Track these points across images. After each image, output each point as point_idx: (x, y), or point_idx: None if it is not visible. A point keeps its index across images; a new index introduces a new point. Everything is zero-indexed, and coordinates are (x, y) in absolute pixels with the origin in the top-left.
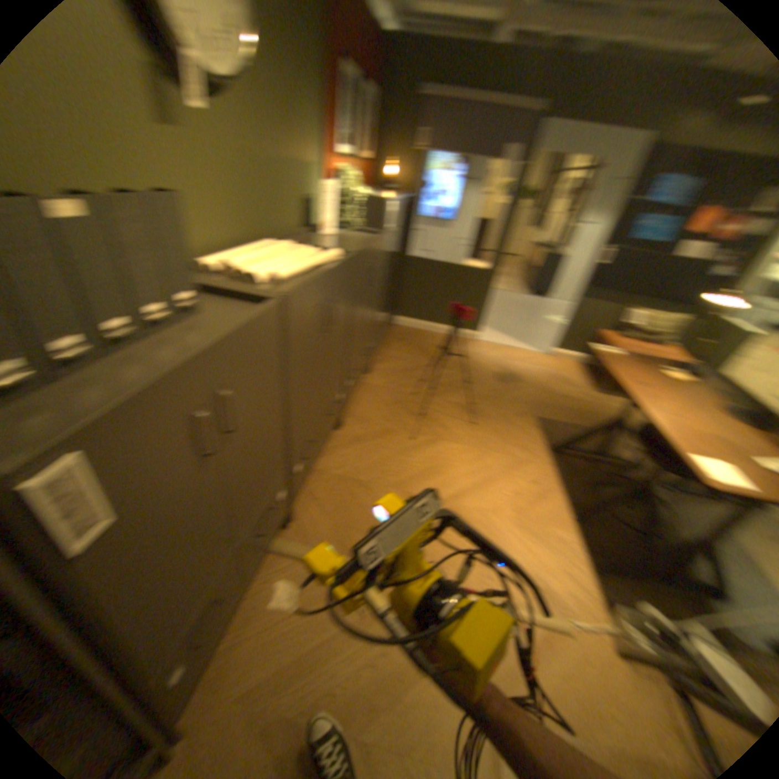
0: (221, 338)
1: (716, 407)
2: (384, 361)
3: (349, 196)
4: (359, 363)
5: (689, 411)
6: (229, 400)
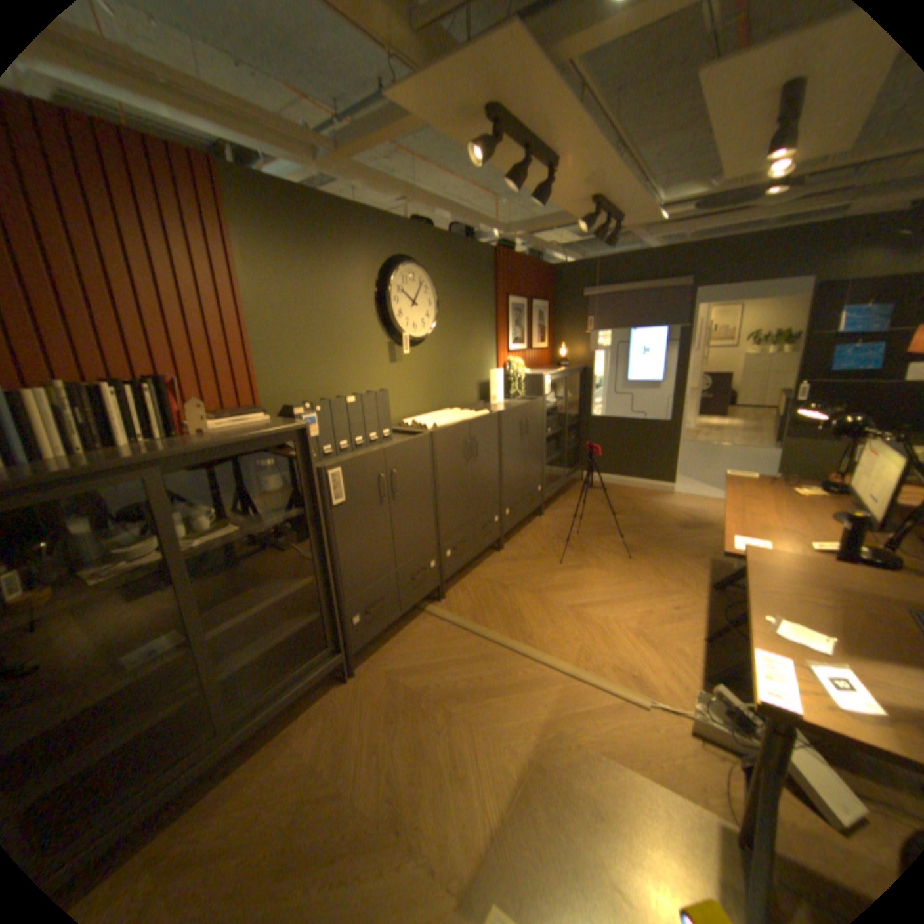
0: (392, 445)
1: (825, 514)
2: (557, 508)
3: (511, 378)
4: (514, 497)
5: (780, 515)
6: (393, 476)
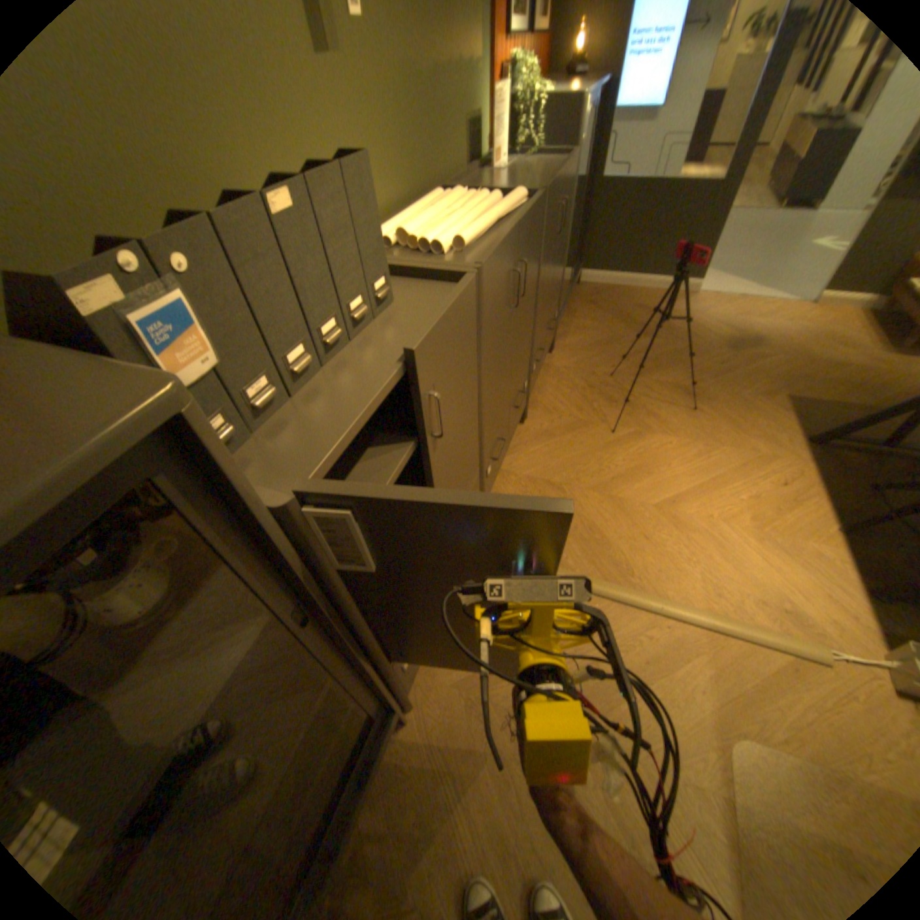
0: (424, 334)
1: None
2: (565, 335)
3: (519, 103)
4: (540, 341)
5: None
6: (433, 404)
